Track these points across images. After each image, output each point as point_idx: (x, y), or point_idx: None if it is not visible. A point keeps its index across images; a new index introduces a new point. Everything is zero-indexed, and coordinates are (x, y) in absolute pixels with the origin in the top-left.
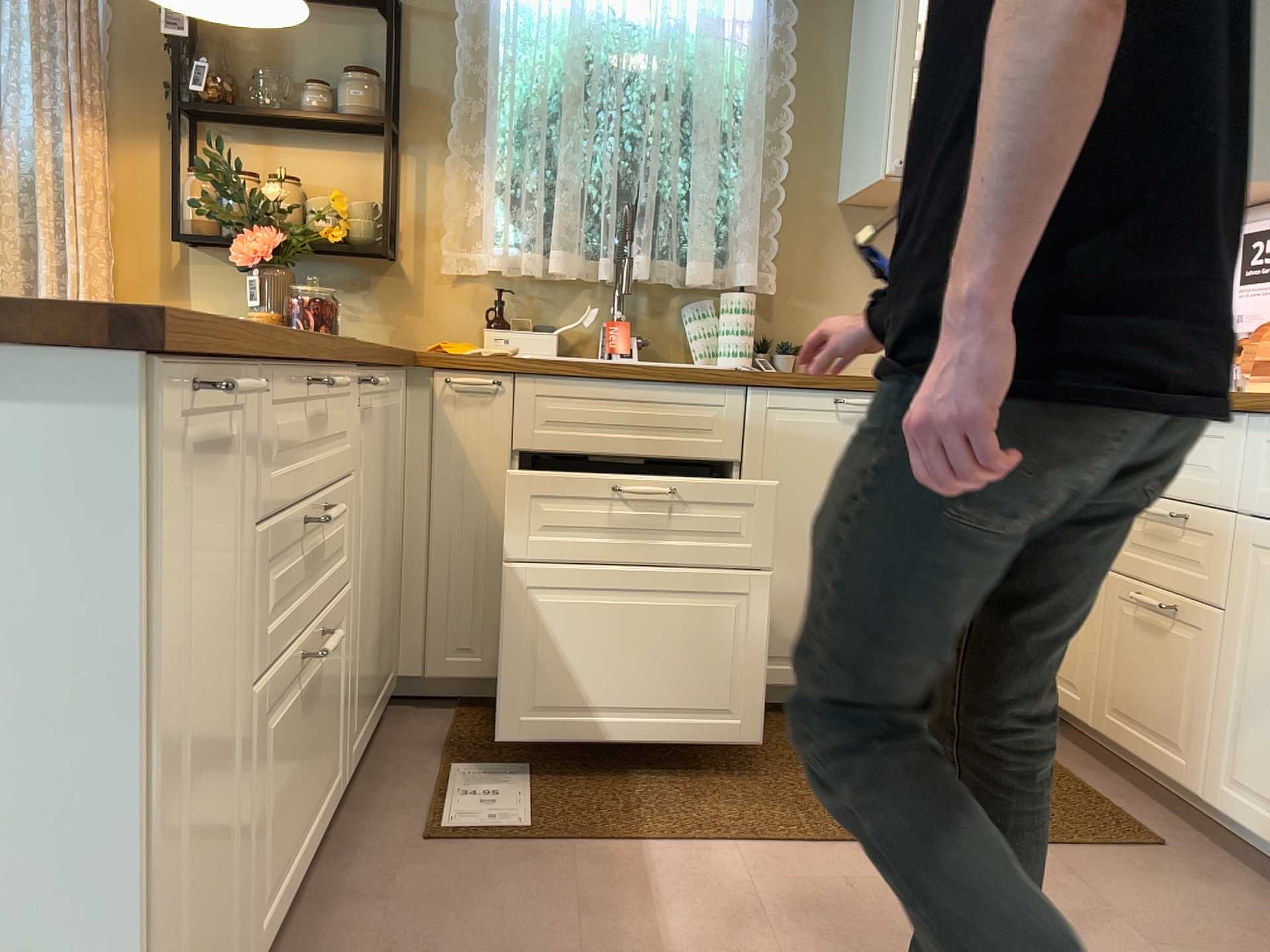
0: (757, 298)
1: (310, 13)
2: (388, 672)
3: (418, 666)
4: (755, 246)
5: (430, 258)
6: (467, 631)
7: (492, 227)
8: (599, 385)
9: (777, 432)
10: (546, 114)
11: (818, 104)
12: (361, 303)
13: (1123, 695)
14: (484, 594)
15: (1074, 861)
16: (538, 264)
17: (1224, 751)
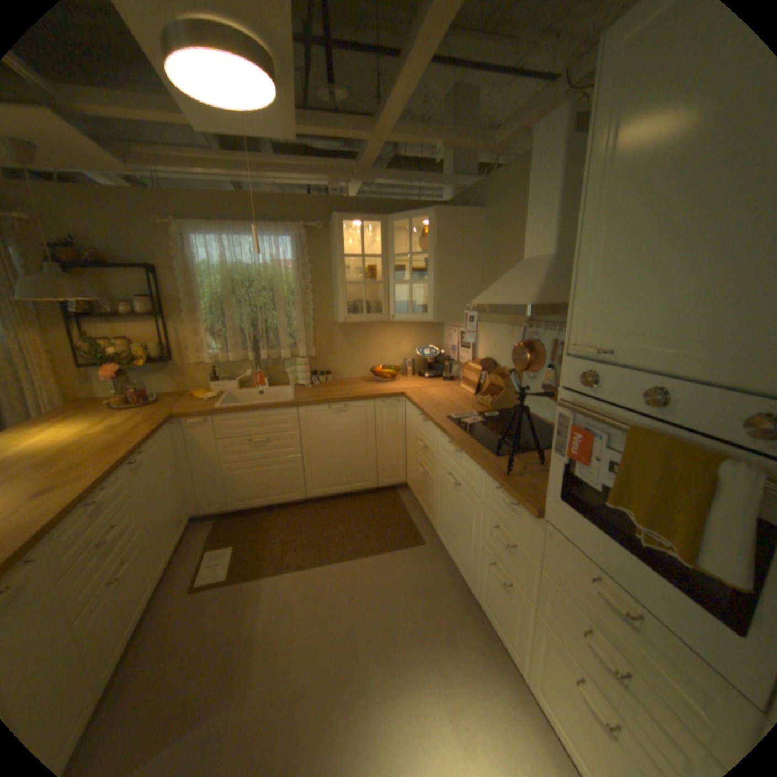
0: (310, 357)
1: (114, 271)
2: (180, 523)
3: (196, 511)
4: (306, 340)
5: (184, 358)
6: (211, 499)
7: (205, 346)
8: (243, 414)
9: (309, 420)
10: (219, 302)
11: (322, 288)
12: (161, 377)
13: (419, 492)
14: (215, 486)
15: (395, 557)
16: (225, 357)
17: (436, 519)
